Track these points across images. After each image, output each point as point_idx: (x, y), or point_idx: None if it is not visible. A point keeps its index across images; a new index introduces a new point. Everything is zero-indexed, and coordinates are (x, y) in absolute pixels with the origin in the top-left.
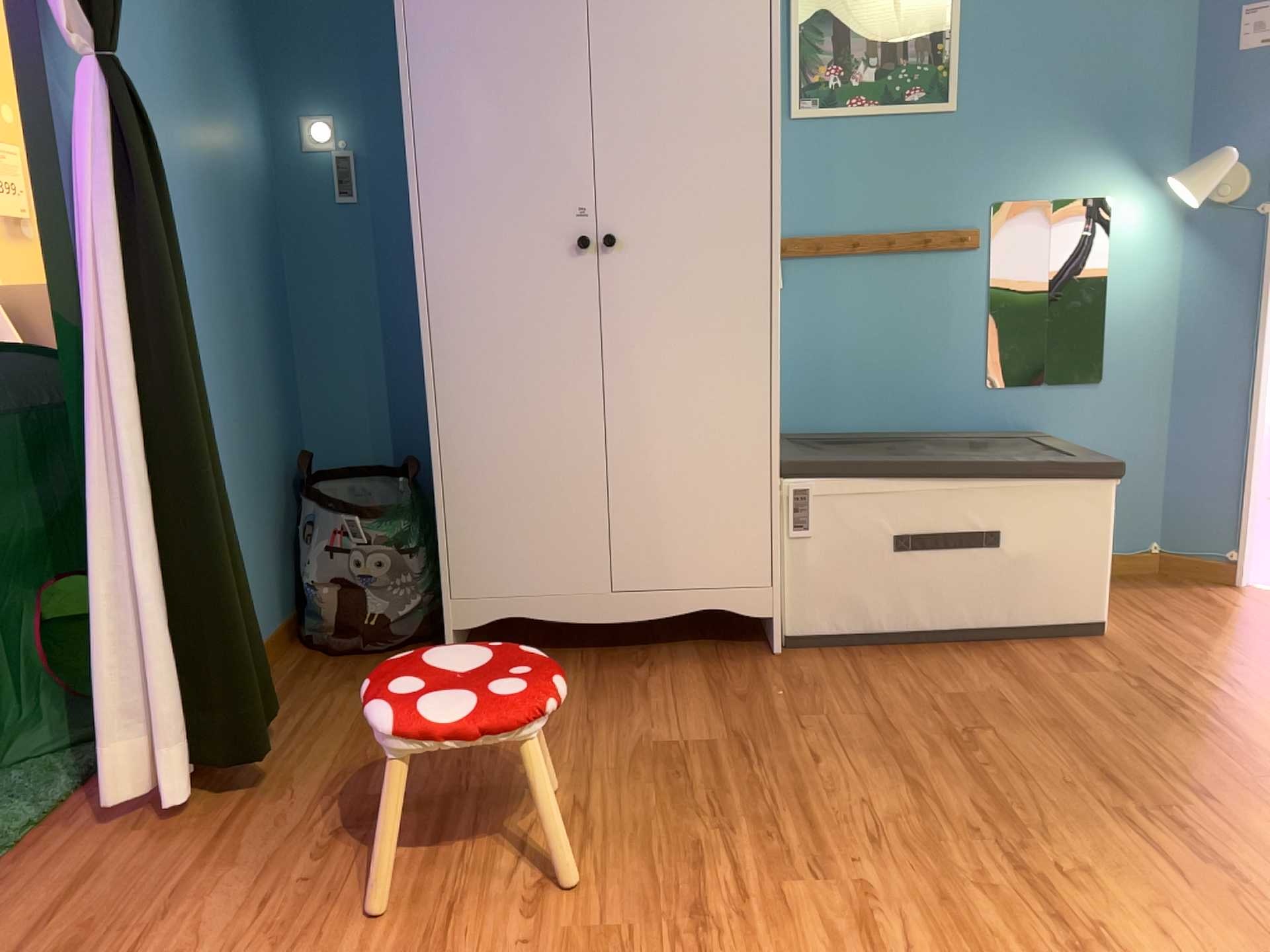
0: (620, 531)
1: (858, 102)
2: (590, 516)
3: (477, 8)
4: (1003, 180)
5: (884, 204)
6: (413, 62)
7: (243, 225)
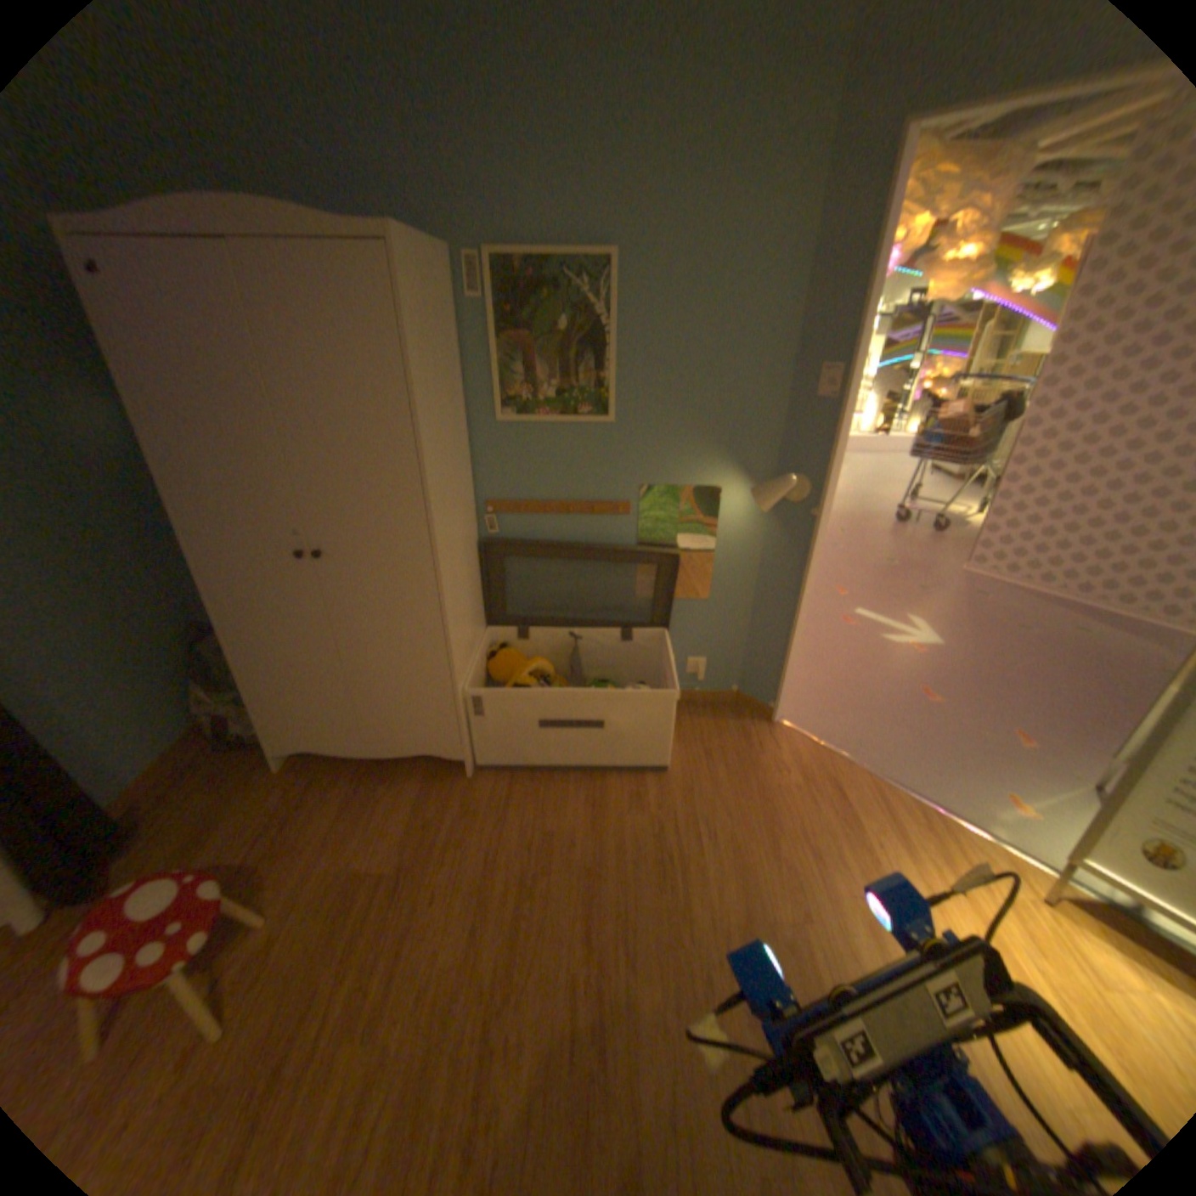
0: (372, 706)
1: (544, 411)
2: (344, 705)
3: (183, 384)
4: (648, 470)
5: (565, 481)
6: (146, 422)
7: (94, 497)
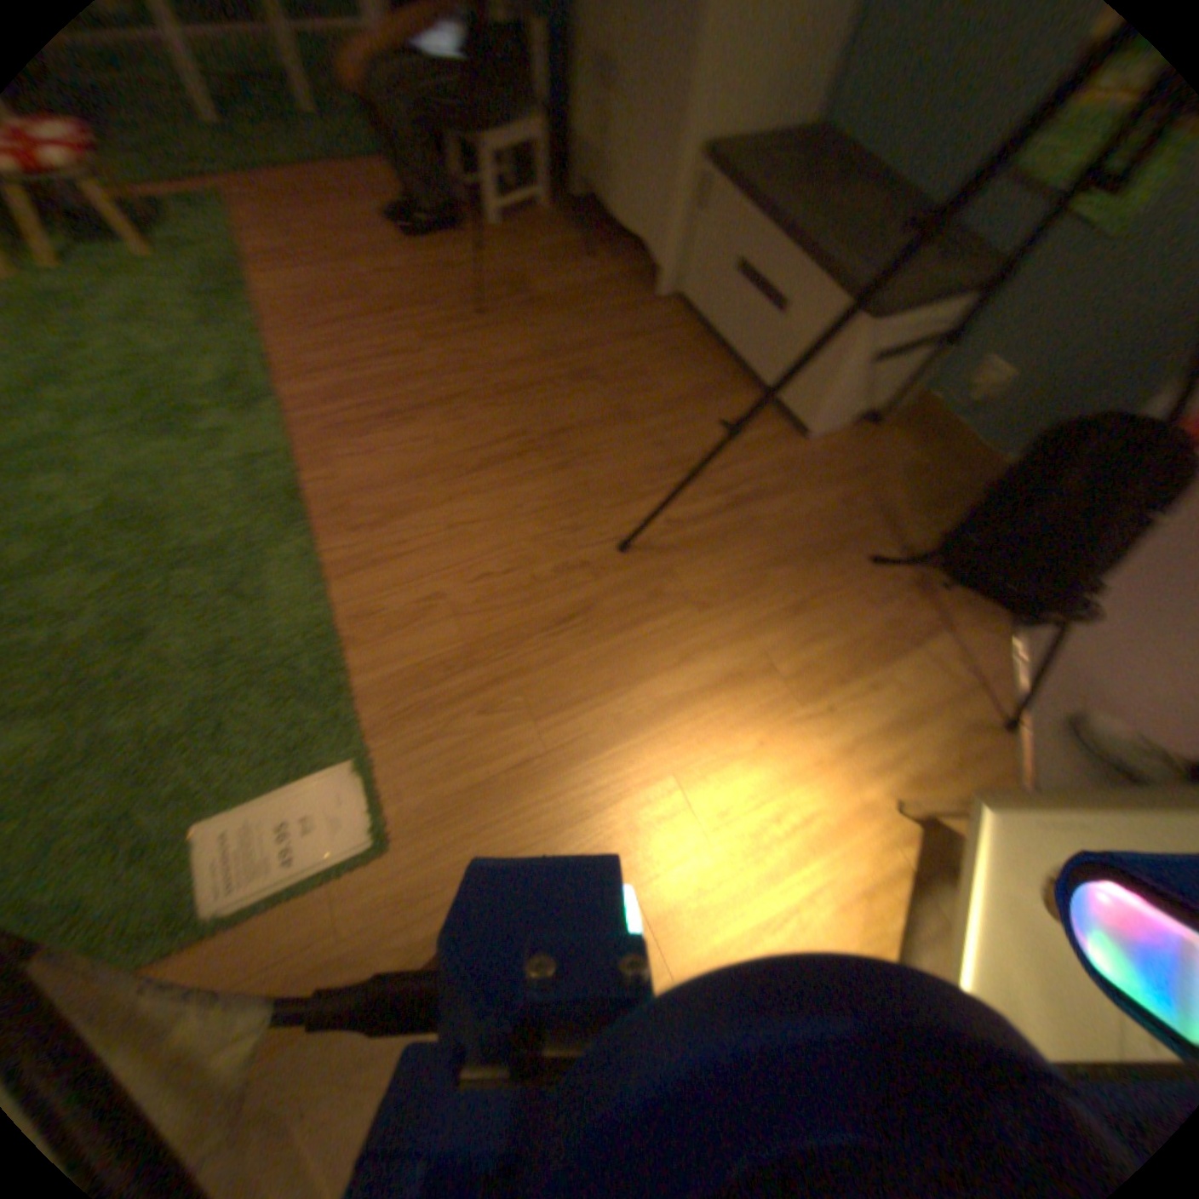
0: (631, 154)
1: None
2: (607, 128)
3: None
4: None
5: None
6: None
7: None
